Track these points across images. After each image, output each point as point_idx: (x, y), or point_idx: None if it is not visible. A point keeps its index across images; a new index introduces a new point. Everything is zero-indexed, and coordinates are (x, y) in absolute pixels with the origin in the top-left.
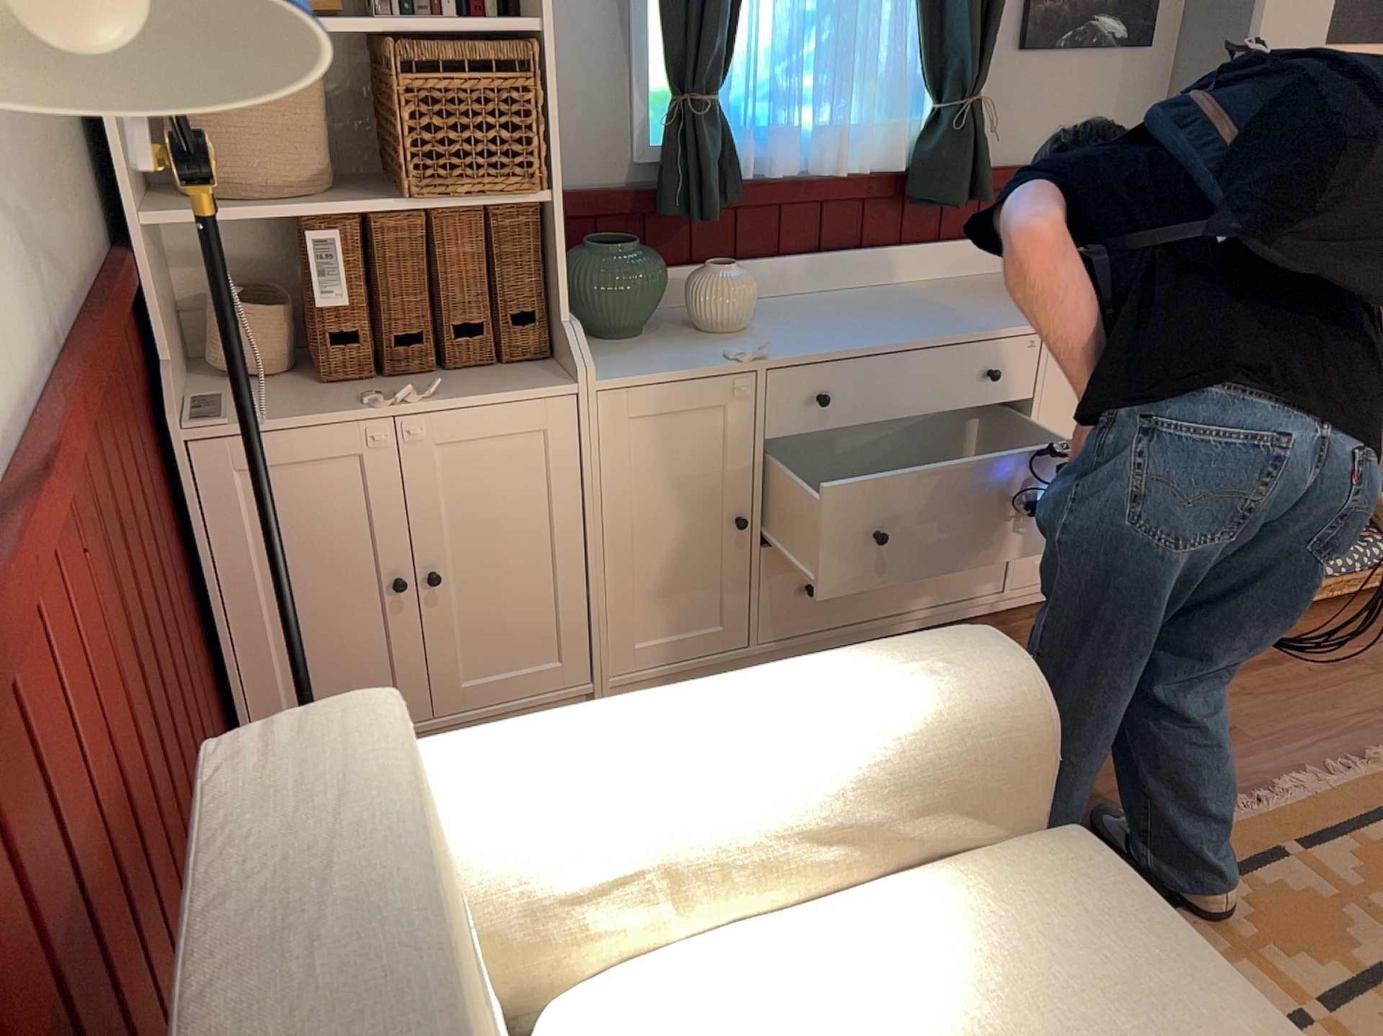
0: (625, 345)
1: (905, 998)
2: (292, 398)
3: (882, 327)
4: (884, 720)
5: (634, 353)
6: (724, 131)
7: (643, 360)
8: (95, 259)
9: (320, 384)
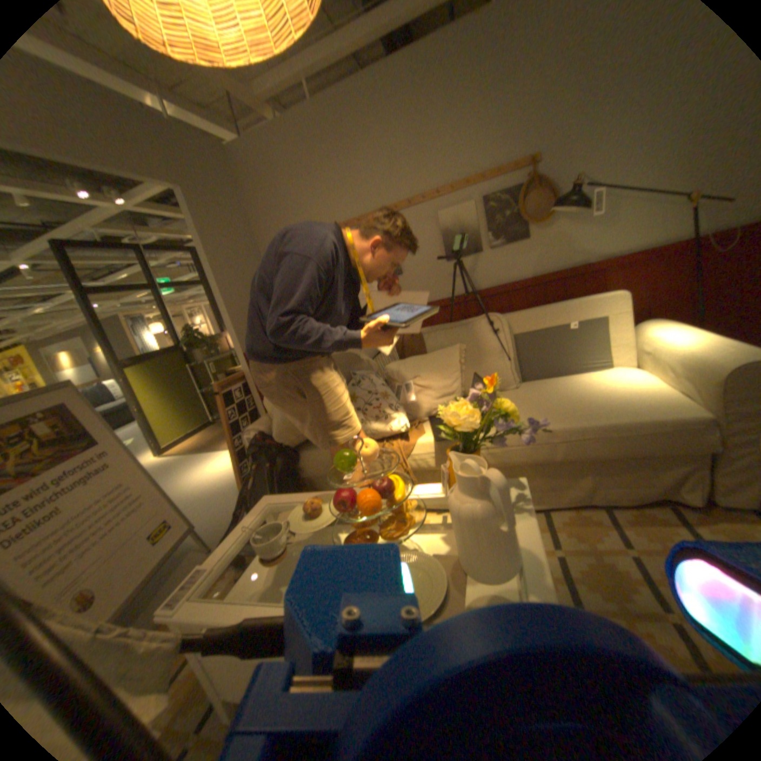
0: None
1: (631, 389)
2: None
3: None
4: (702, 351)
5: None
6: None
7: None
8: None
9: None
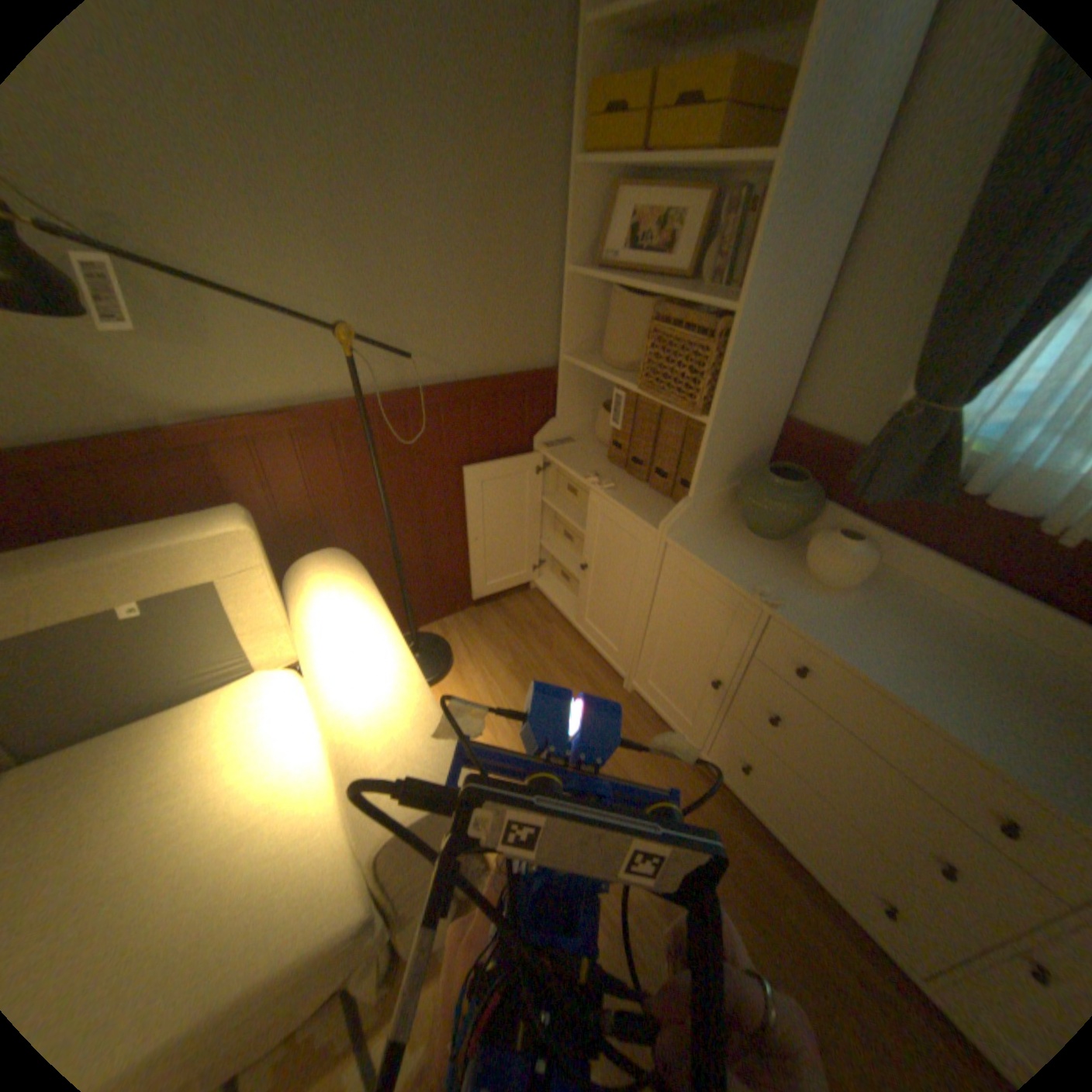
0: (746, 538)
1: (251, 804)
2: (588, 457)
3: (945, 682)
4: (356, 743)
5: (736, 544)
6: (956, 439)
7: (725, 550)
8: (521, 364)
9: (608, 459)
